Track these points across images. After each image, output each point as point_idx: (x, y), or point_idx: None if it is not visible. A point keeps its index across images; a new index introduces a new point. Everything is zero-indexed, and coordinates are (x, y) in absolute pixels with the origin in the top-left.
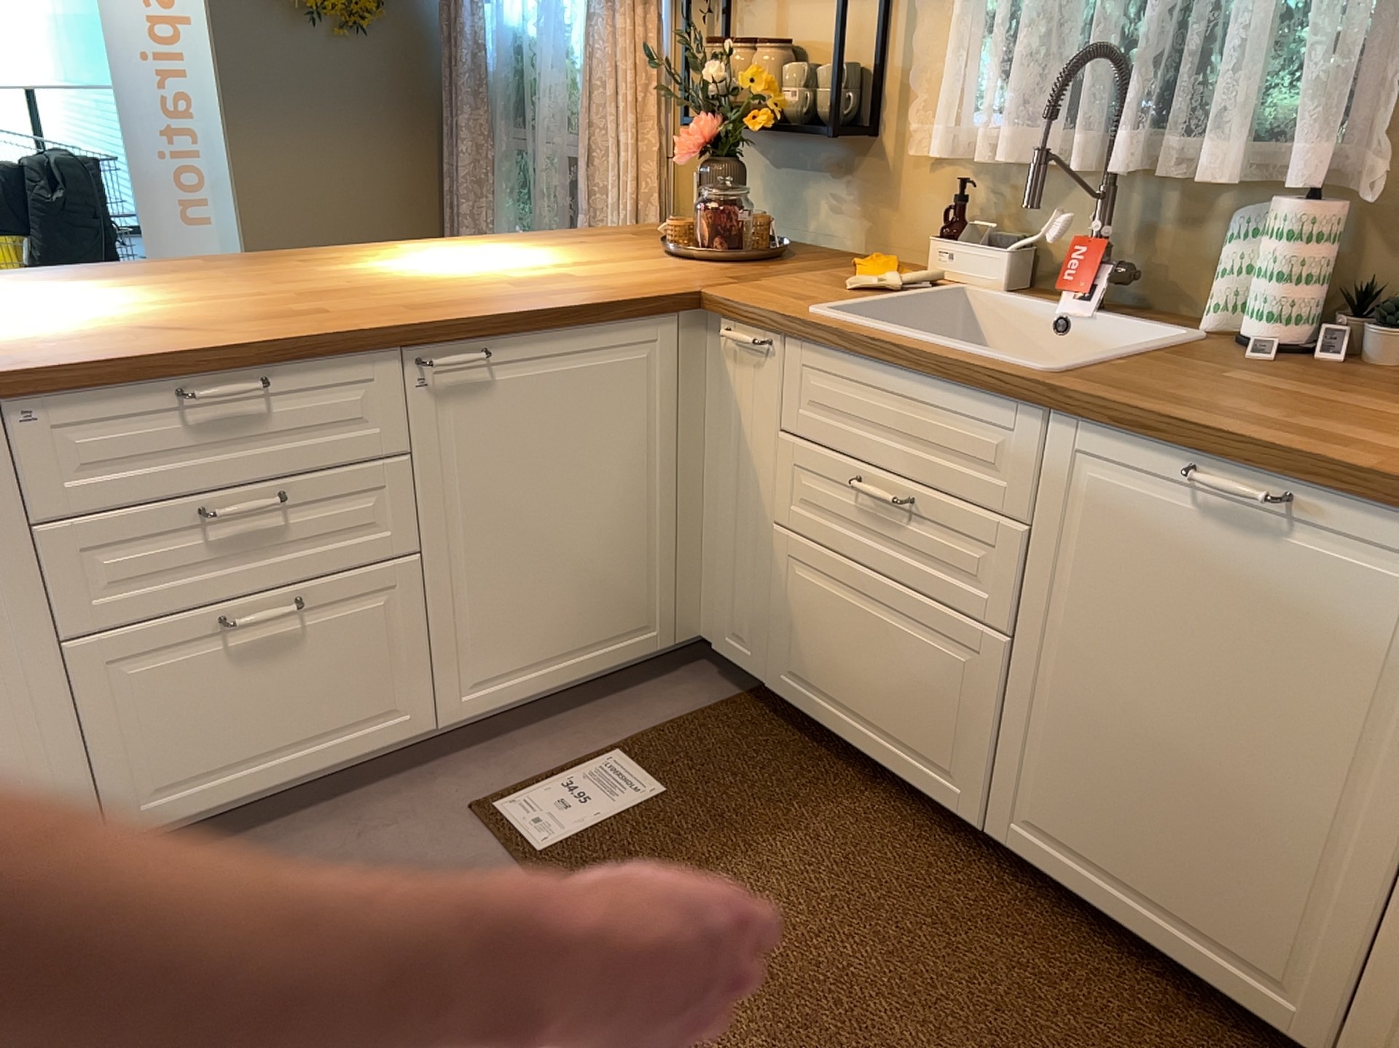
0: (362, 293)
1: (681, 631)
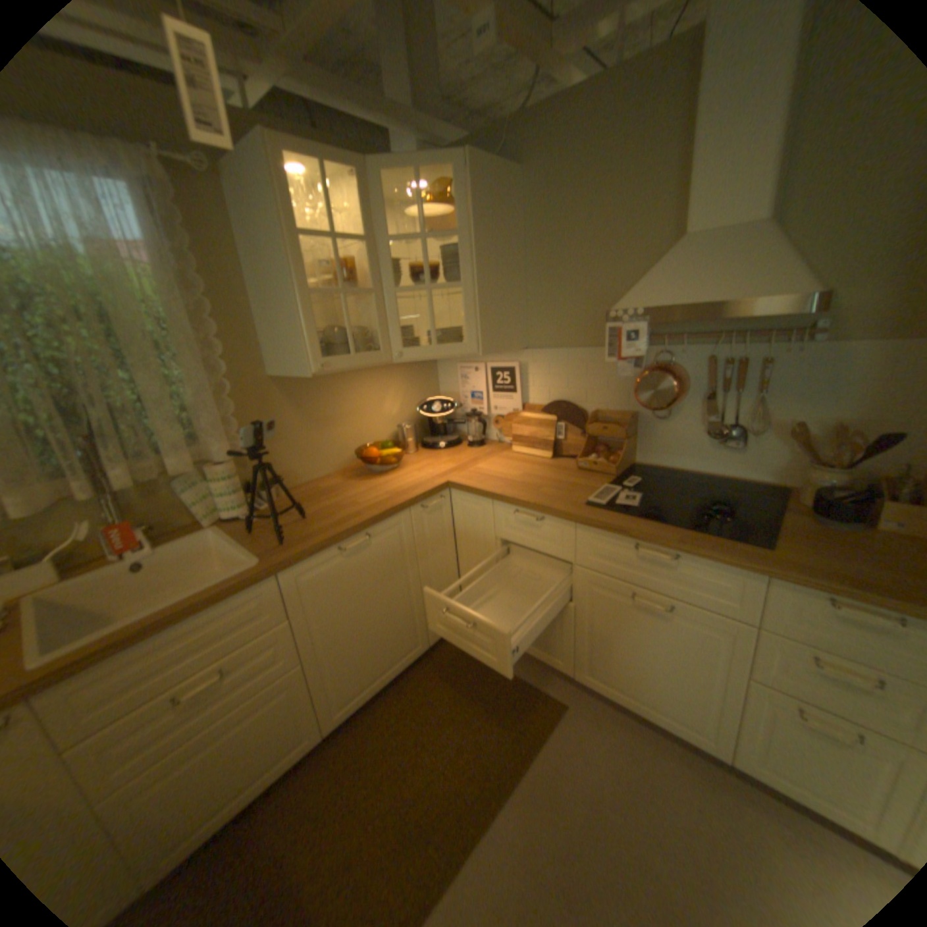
0: None
1: None
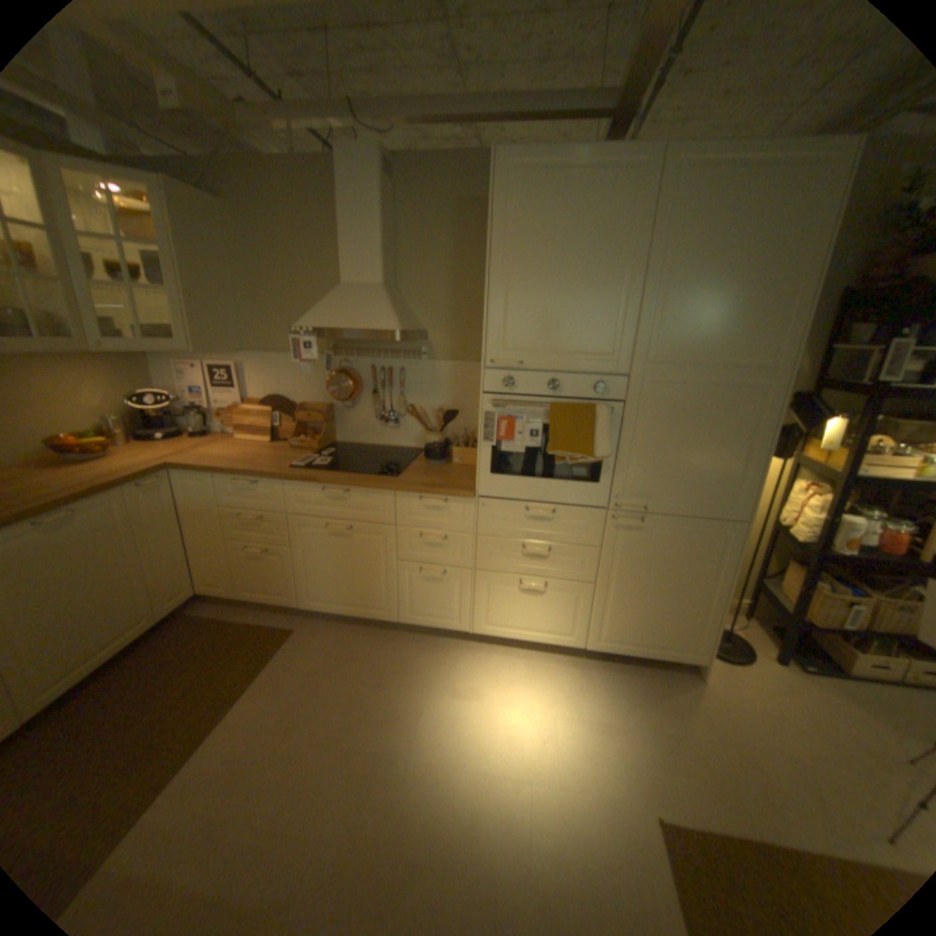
0: None
1: None
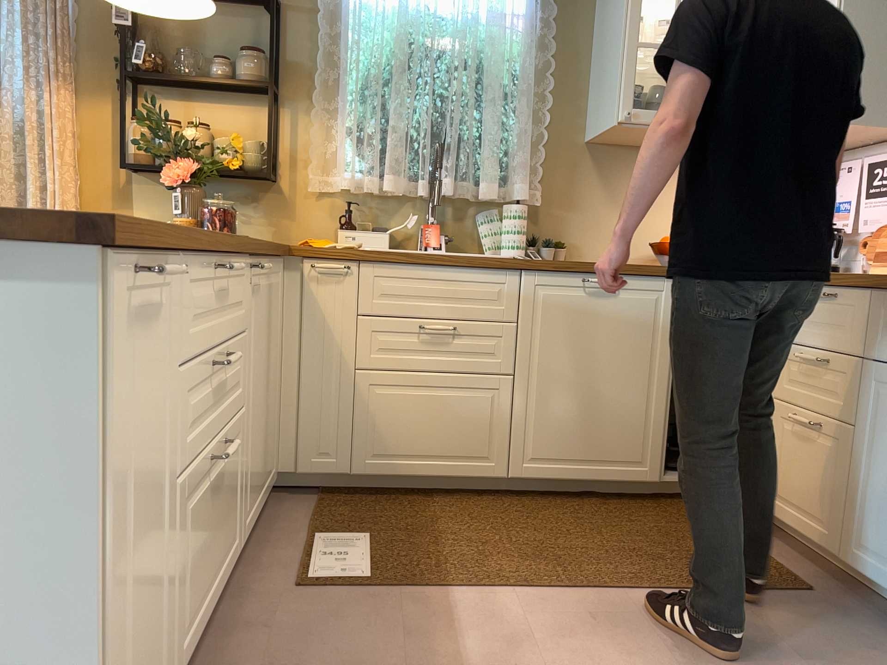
0: None
1: (275, 469)
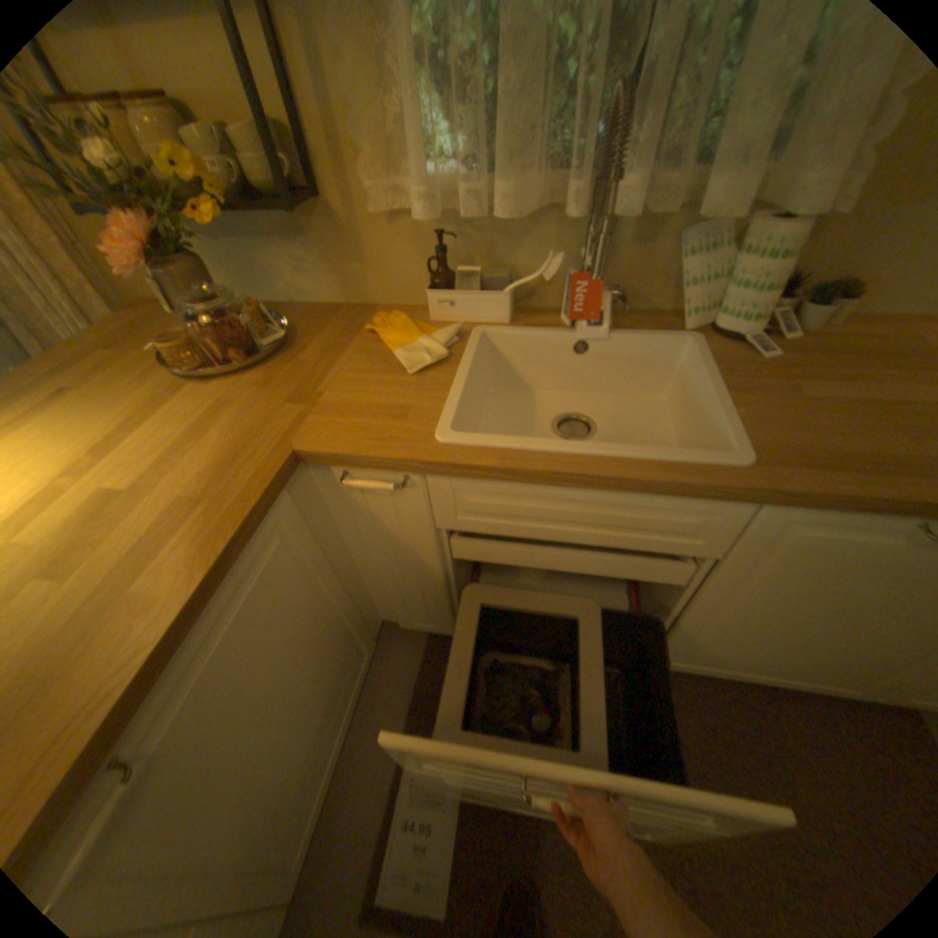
0: None
1: (374, 631)
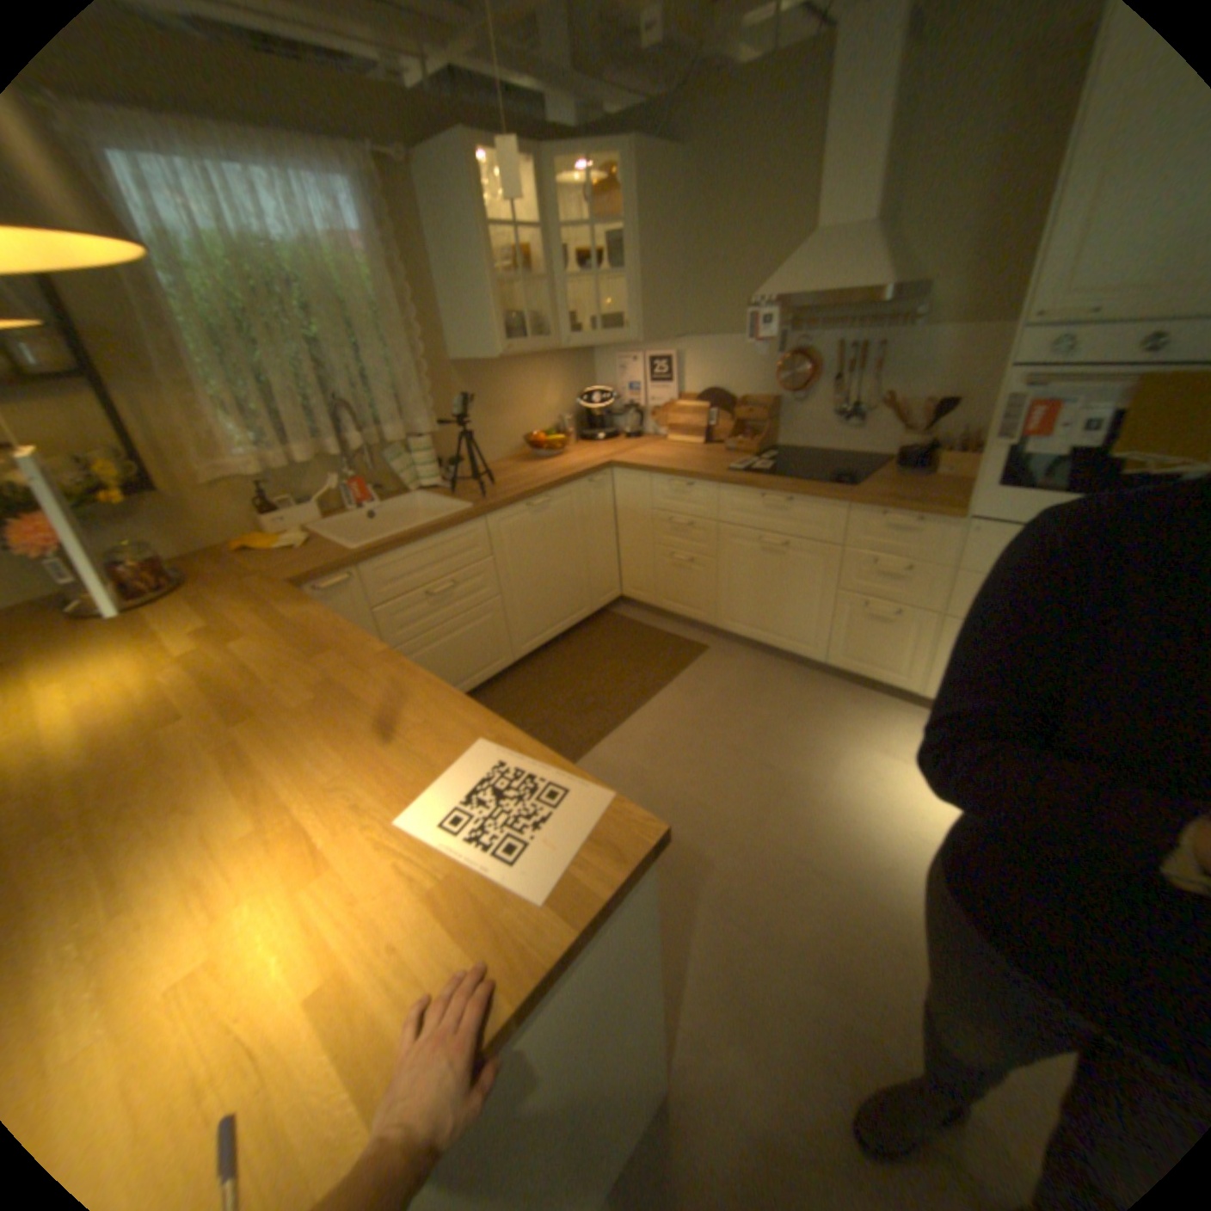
0: (234, 701)
1: None
